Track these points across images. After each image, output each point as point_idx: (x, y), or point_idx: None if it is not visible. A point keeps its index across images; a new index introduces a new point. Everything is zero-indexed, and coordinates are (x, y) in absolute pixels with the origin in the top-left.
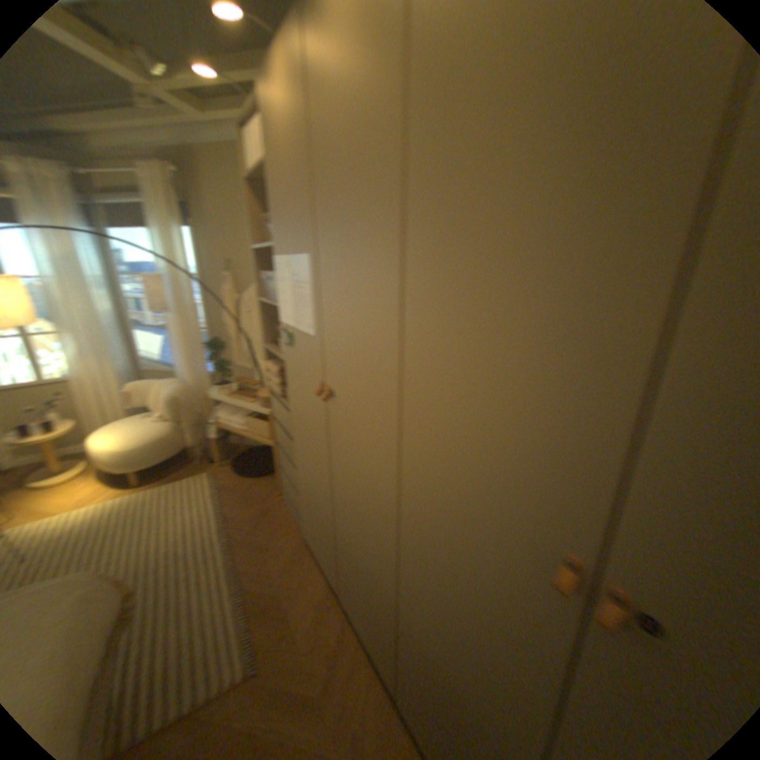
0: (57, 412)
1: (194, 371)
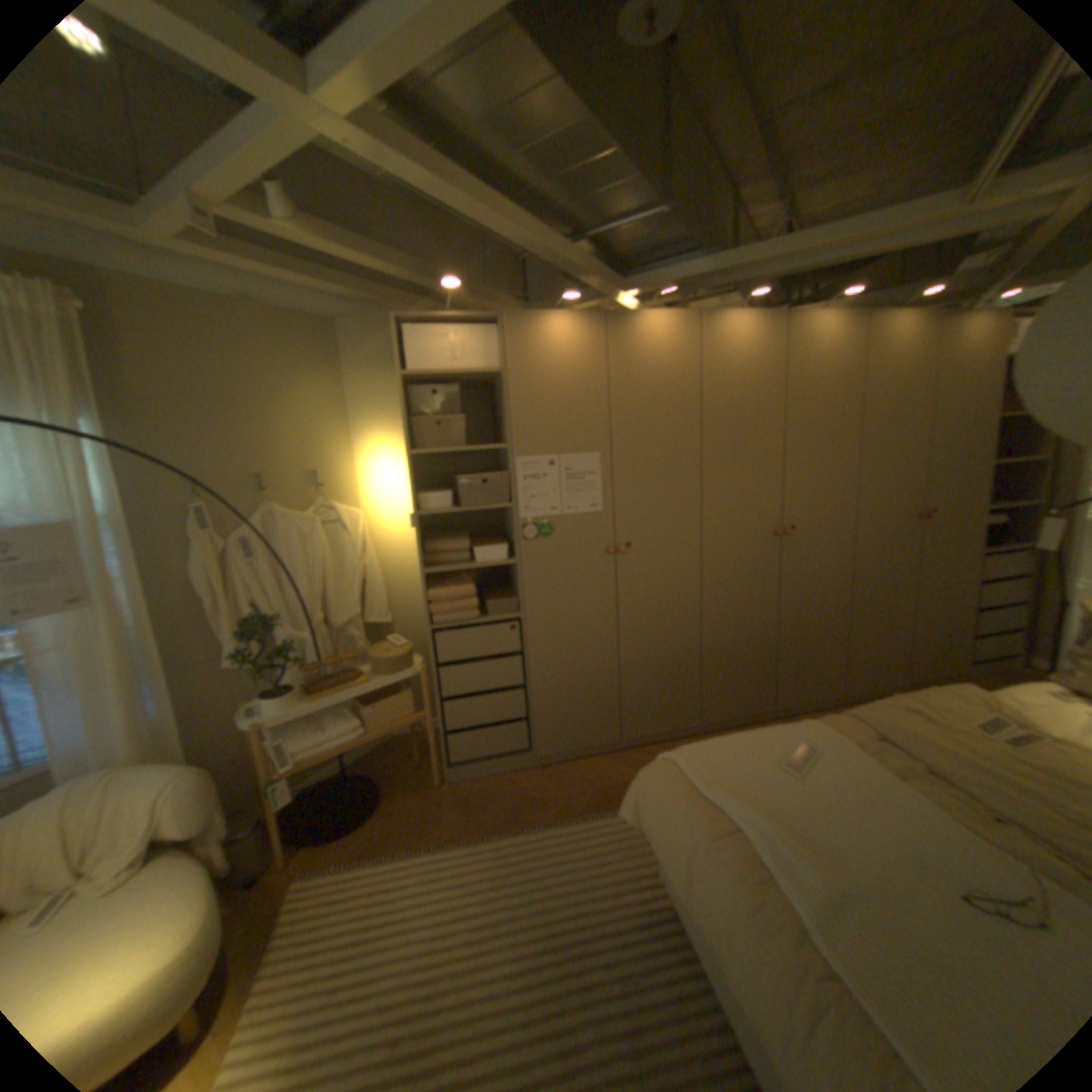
0: None
1: (143, 725)
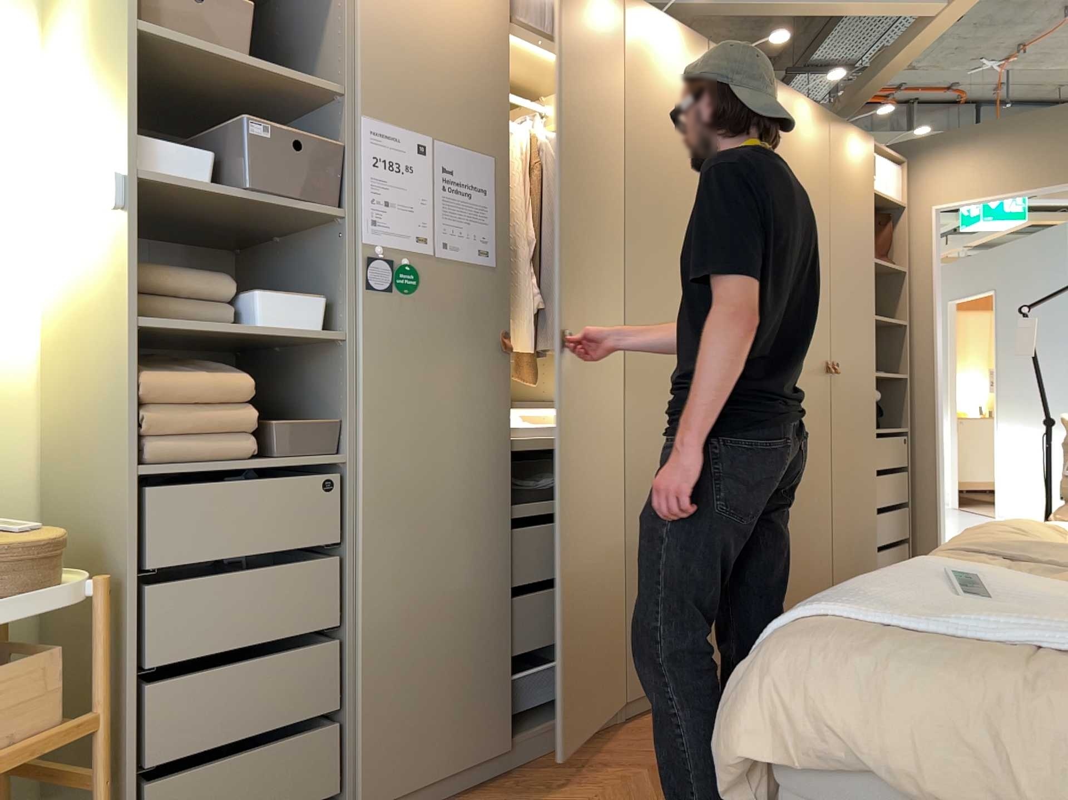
0: None
1: None
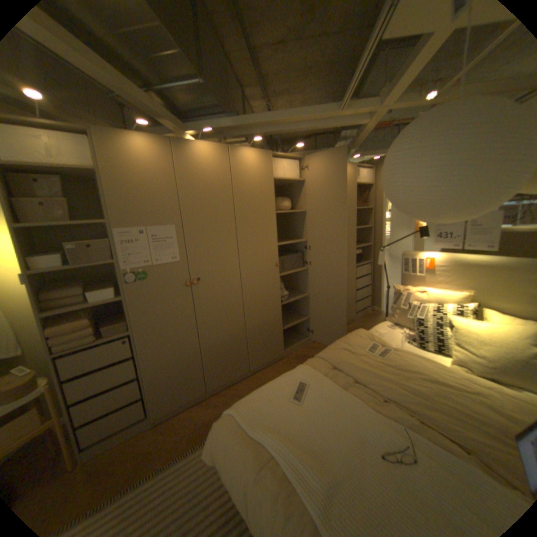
0: None
1: None
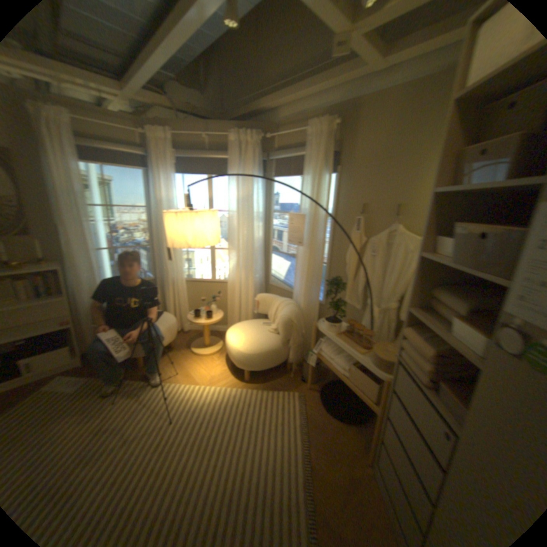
0: (218, 301)
1: (309, 298)
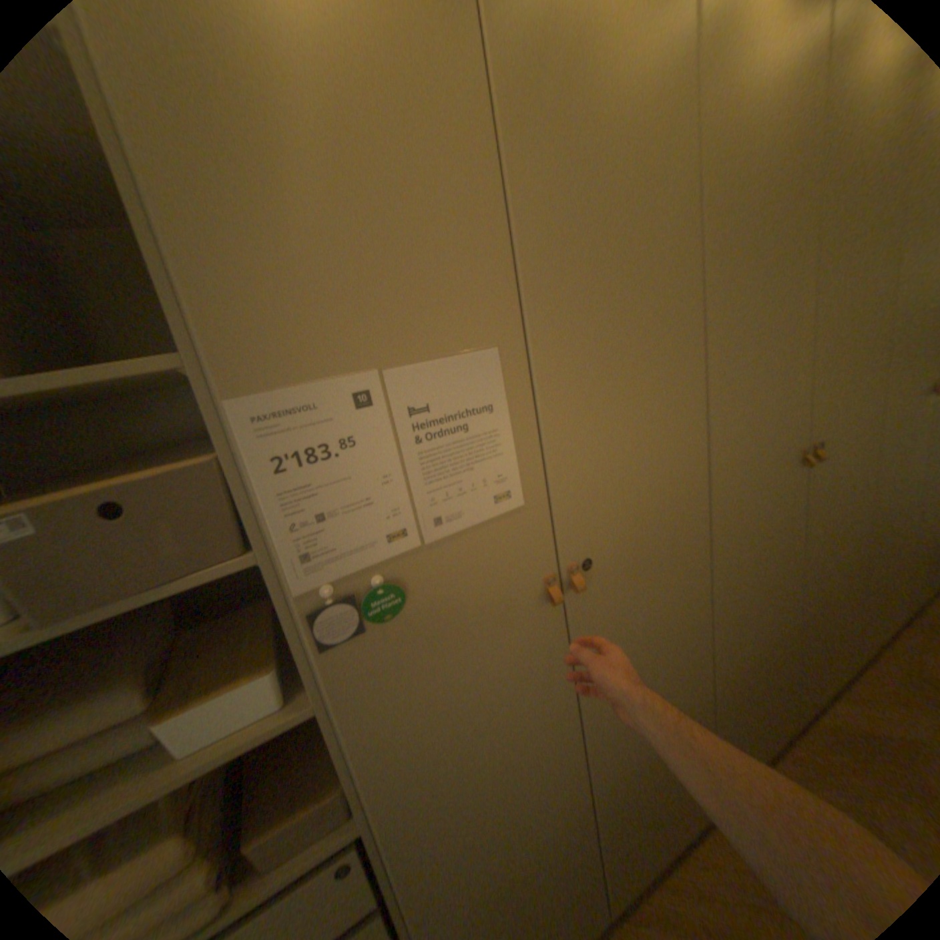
0: None
1: None
